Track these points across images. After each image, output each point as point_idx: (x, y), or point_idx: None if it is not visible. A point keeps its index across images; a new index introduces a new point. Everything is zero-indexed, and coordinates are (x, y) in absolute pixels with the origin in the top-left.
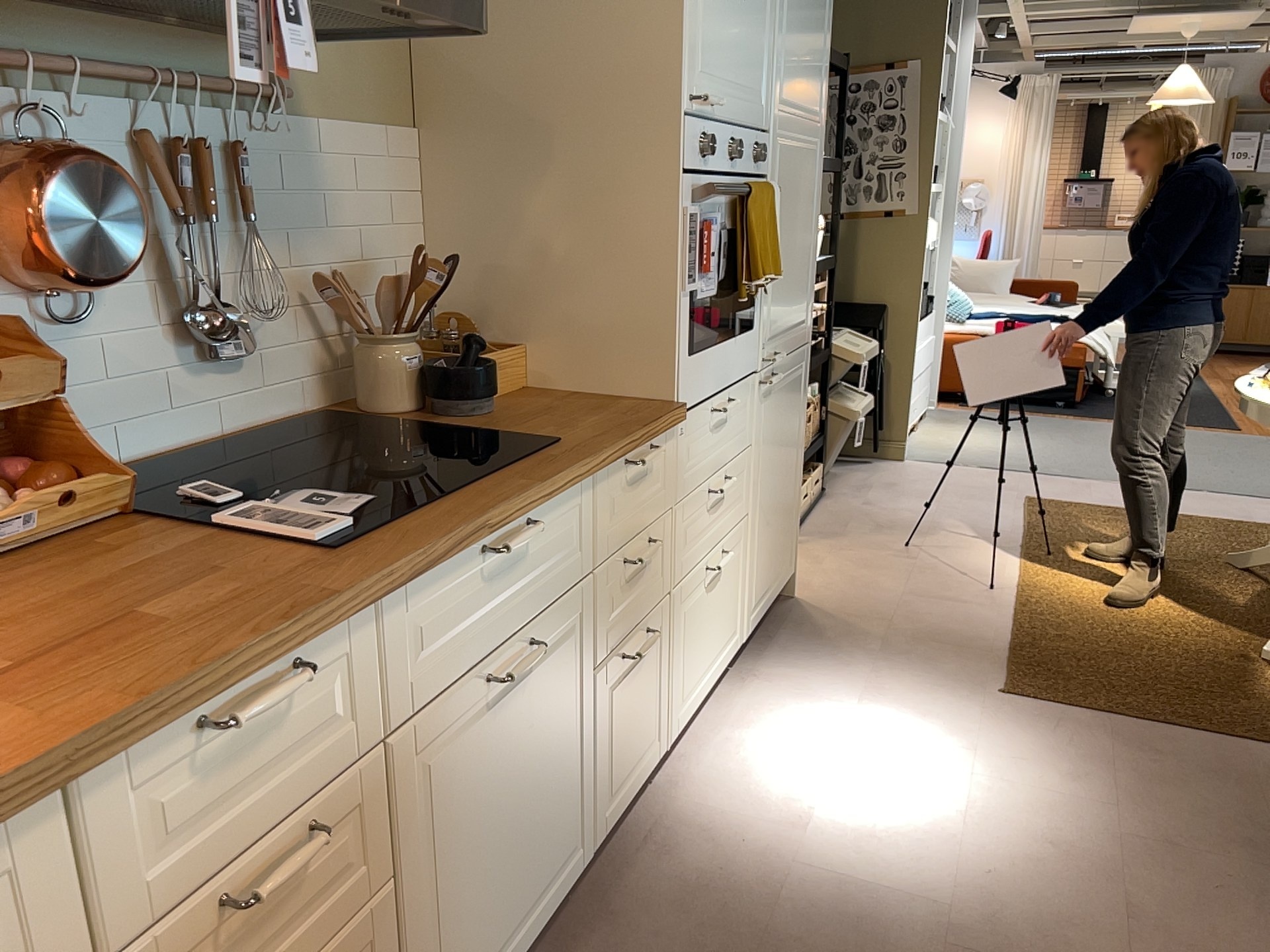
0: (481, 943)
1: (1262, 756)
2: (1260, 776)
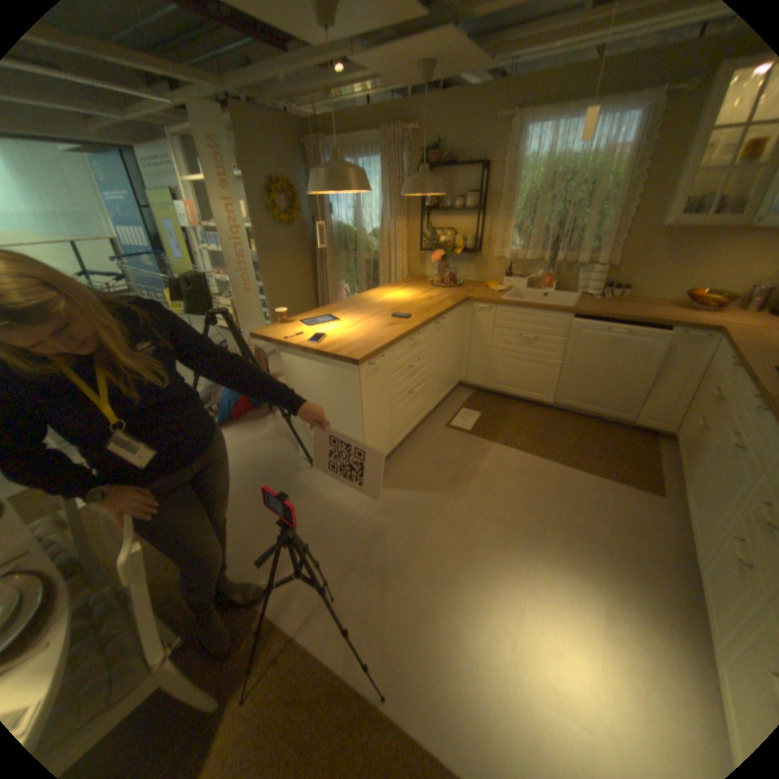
0: (698, 496)
1: (324, 645)
2: (344, 625)
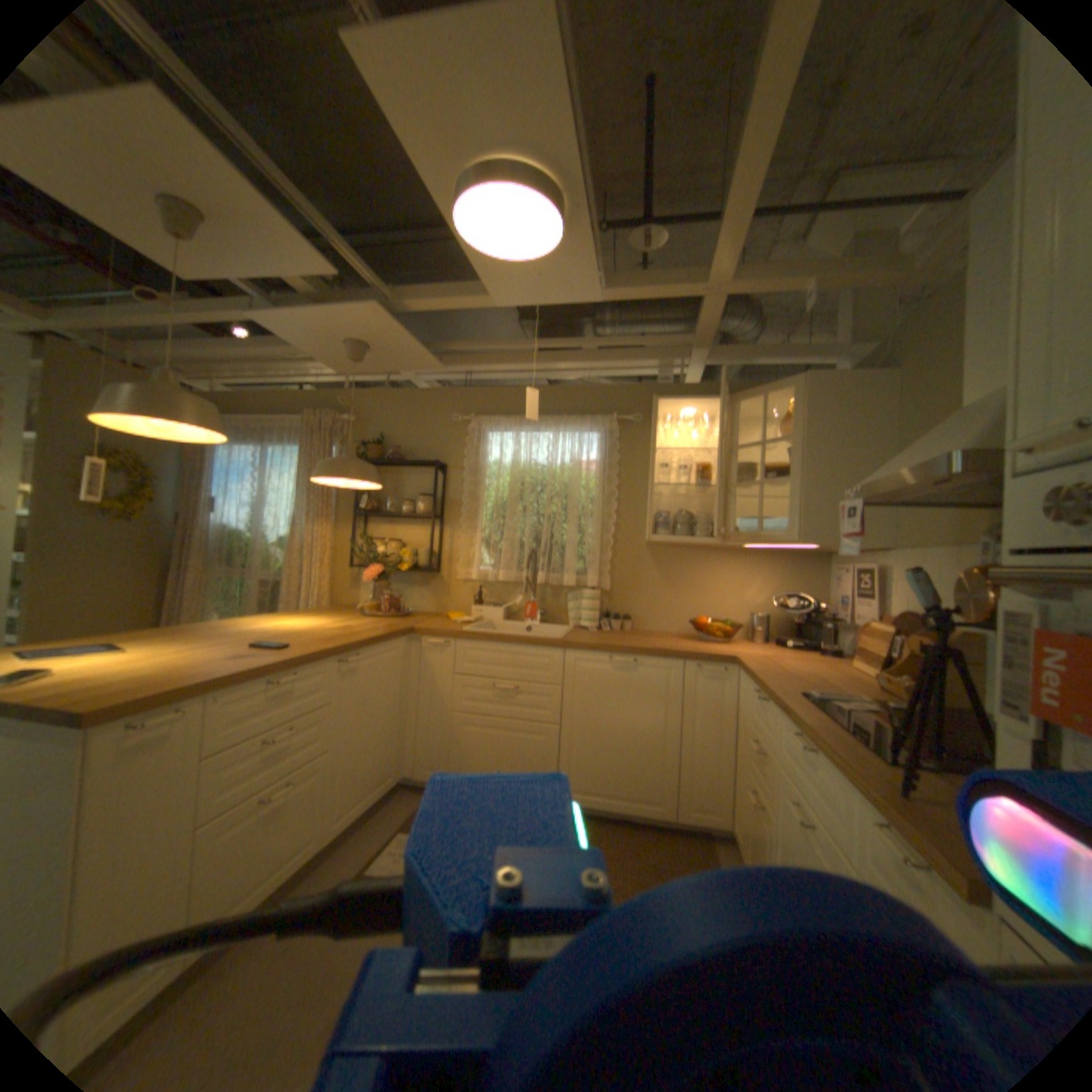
0: None
1: None
2: None
